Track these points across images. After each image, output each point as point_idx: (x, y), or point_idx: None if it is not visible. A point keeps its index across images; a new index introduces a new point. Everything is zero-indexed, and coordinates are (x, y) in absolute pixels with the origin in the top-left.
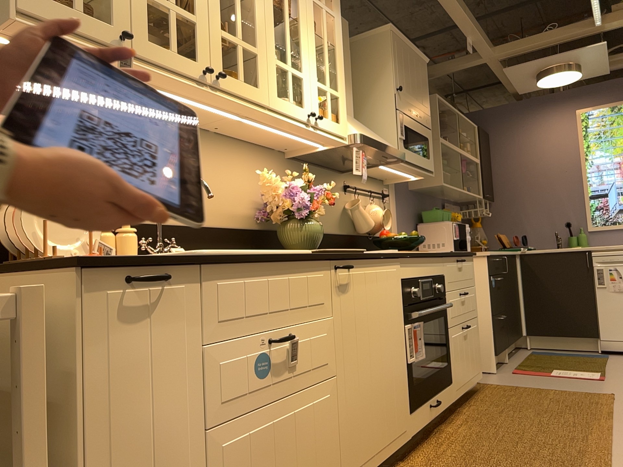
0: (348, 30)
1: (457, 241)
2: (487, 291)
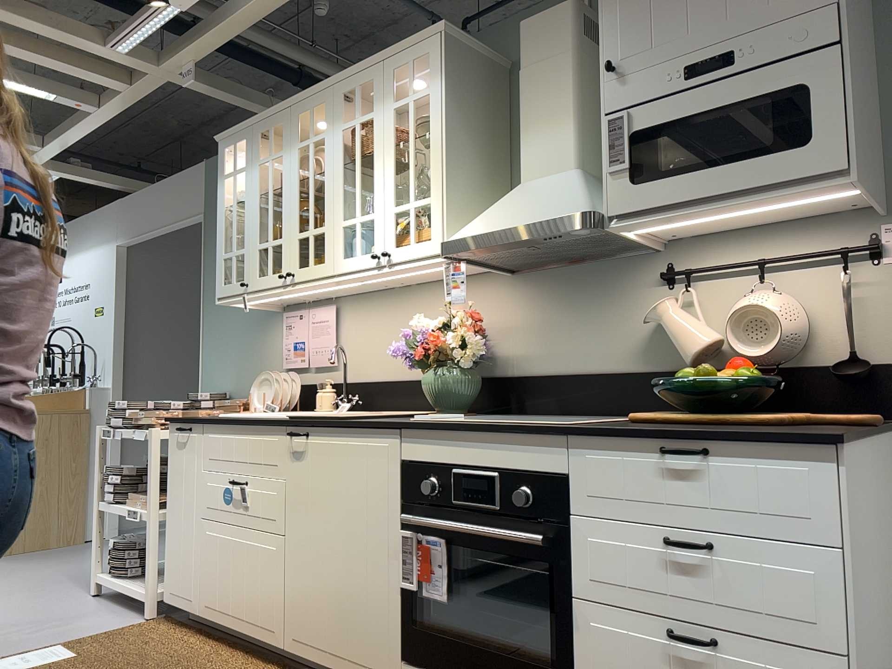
0: (565, 18)
1: None
2: None
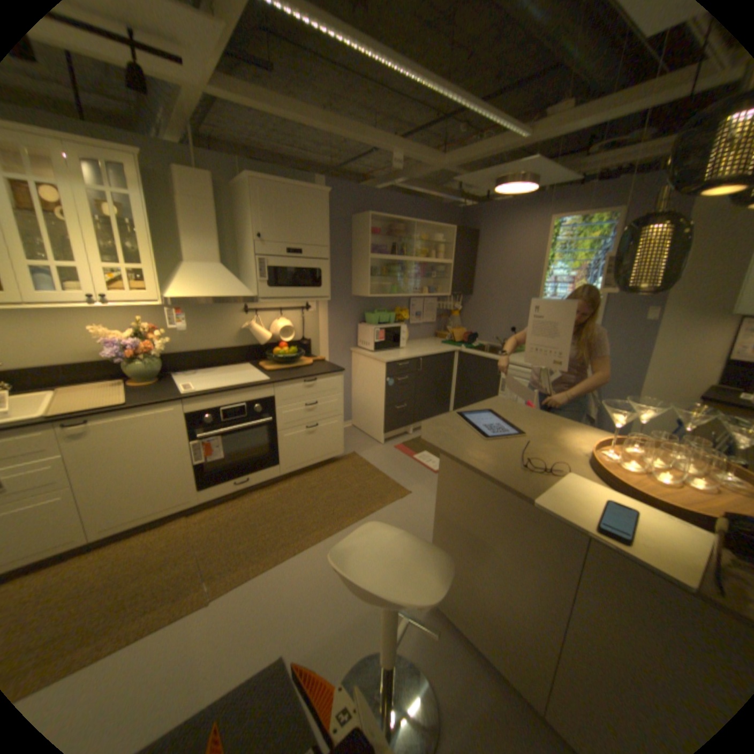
0: (207, 180)
1: (378, 343)
2: (383, 388)
